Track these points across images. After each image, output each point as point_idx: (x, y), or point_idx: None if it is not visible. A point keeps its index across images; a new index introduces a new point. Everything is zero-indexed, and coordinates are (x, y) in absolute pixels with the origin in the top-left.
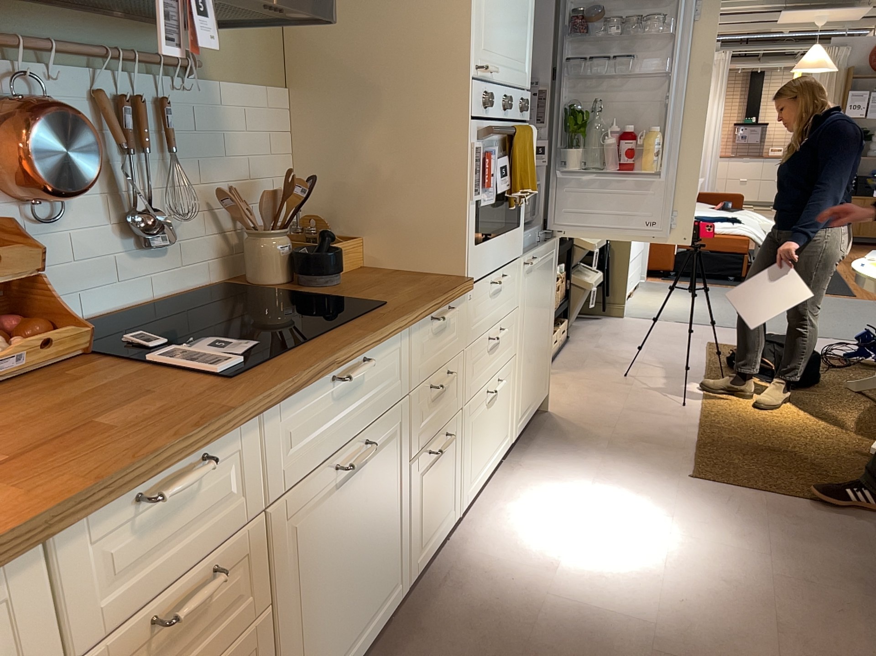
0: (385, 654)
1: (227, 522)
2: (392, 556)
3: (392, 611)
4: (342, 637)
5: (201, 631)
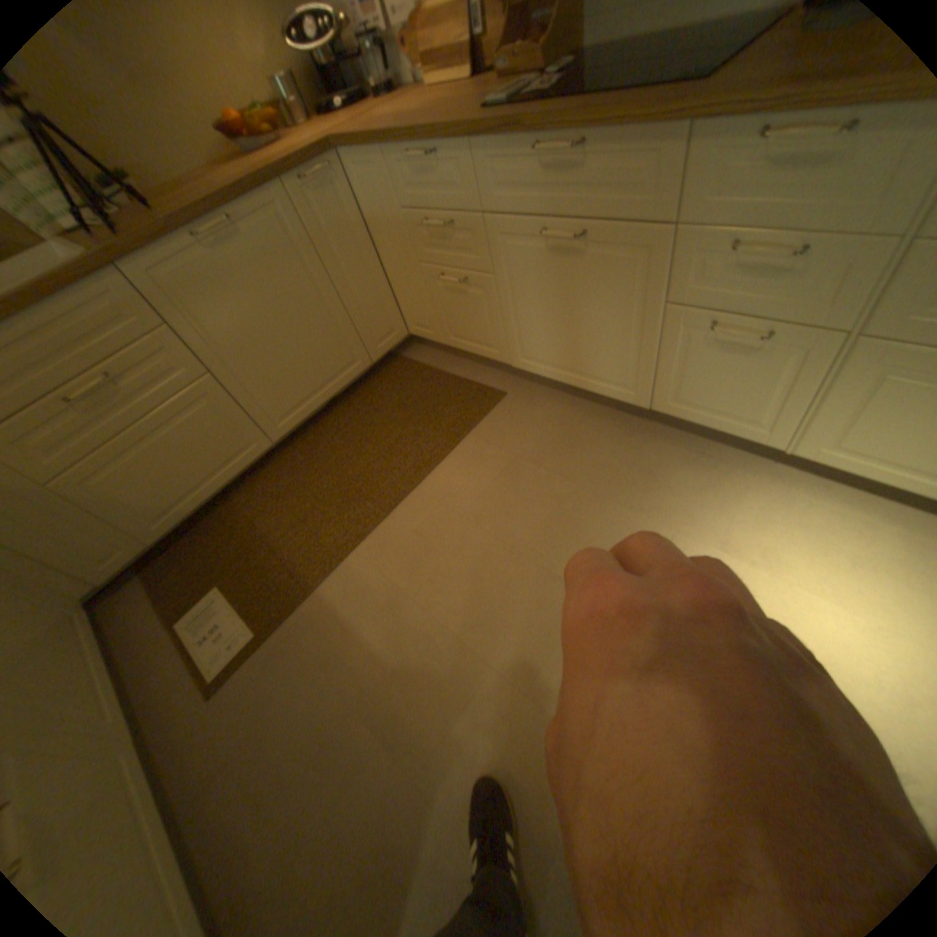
0: (607, 416)
1: (458, 199)
2: (624, 360)
3: (622, 400)
4: (557, 354)
5: (453, 246)
